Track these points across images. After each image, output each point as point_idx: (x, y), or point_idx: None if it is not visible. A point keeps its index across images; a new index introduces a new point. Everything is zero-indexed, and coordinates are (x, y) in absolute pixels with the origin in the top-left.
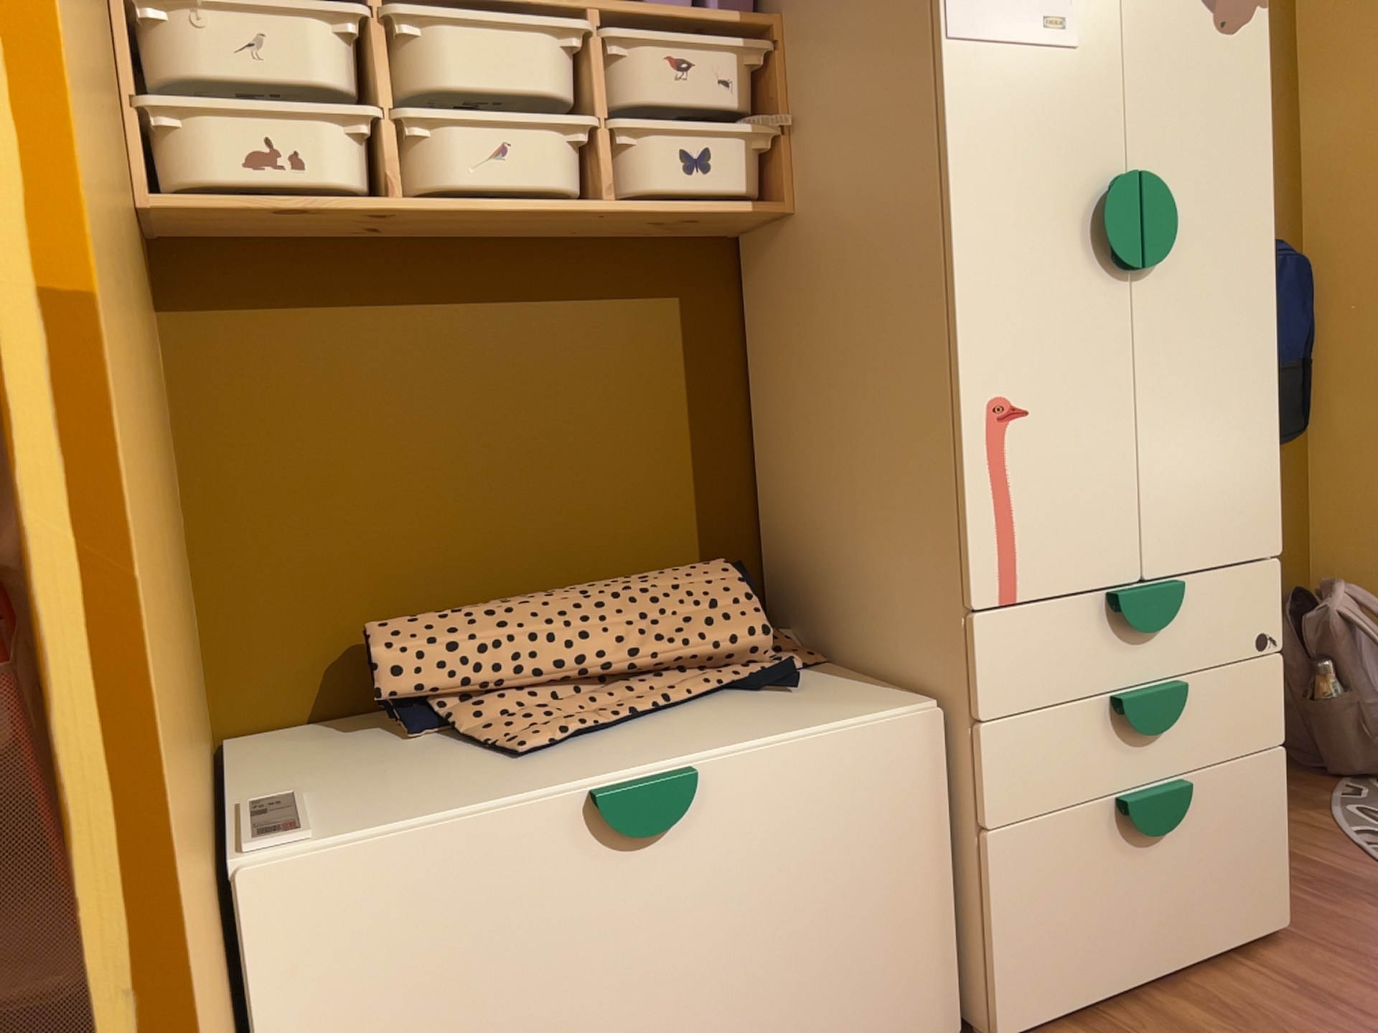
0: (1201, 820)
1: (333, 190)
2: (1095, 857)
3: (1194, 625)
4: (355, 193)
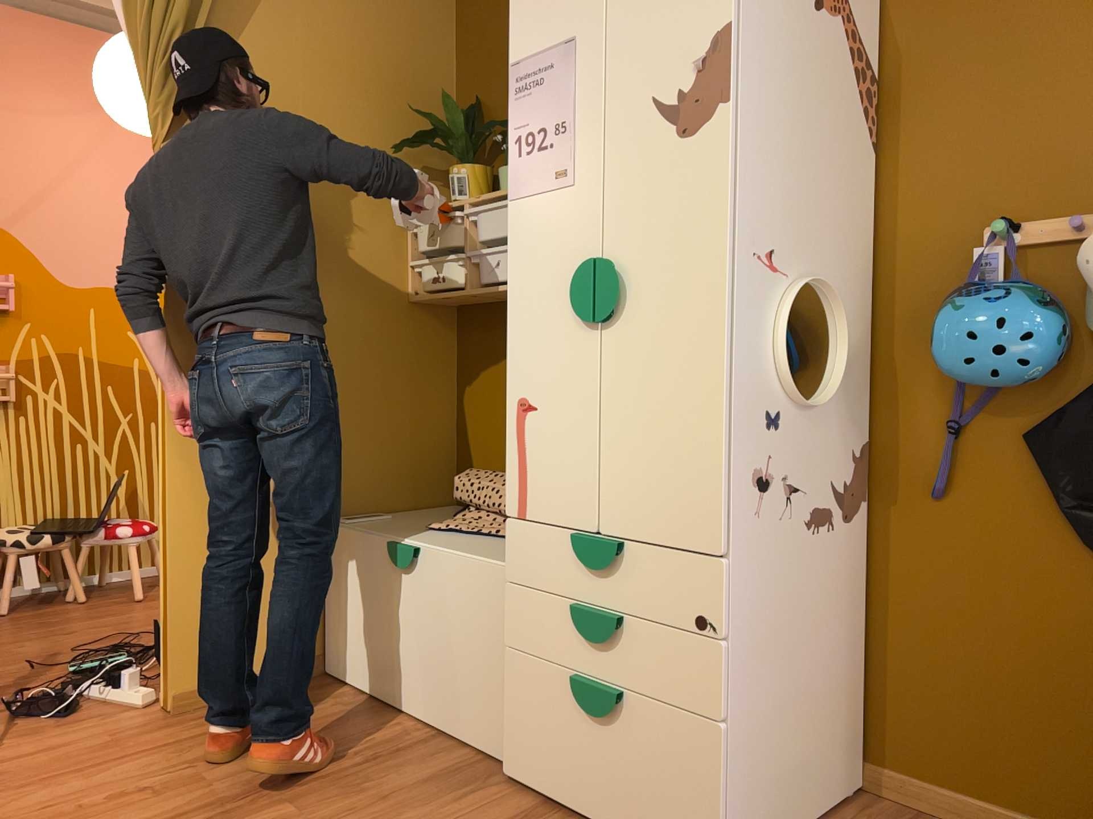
0: (638, 736)
1: (455, 286)
2: (560, 705)
3: (639, 584)
4: (459, 287)
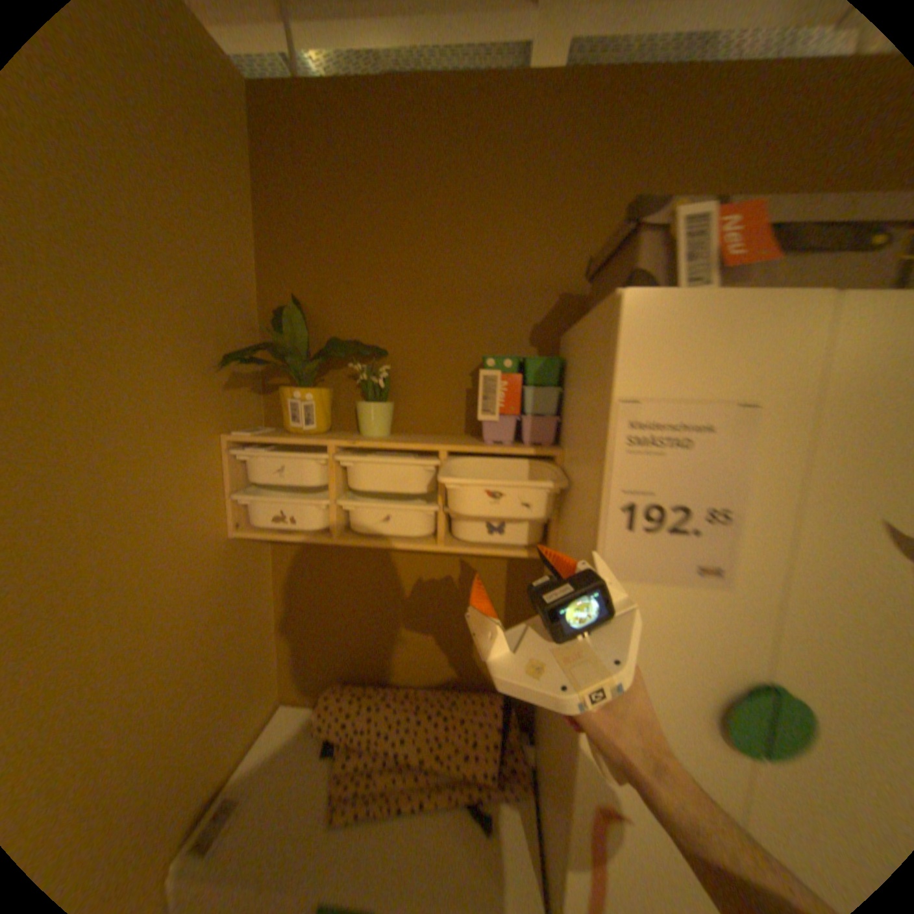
0: None
1: (310, 529)
2: None
3: None
4: (319, 532)
